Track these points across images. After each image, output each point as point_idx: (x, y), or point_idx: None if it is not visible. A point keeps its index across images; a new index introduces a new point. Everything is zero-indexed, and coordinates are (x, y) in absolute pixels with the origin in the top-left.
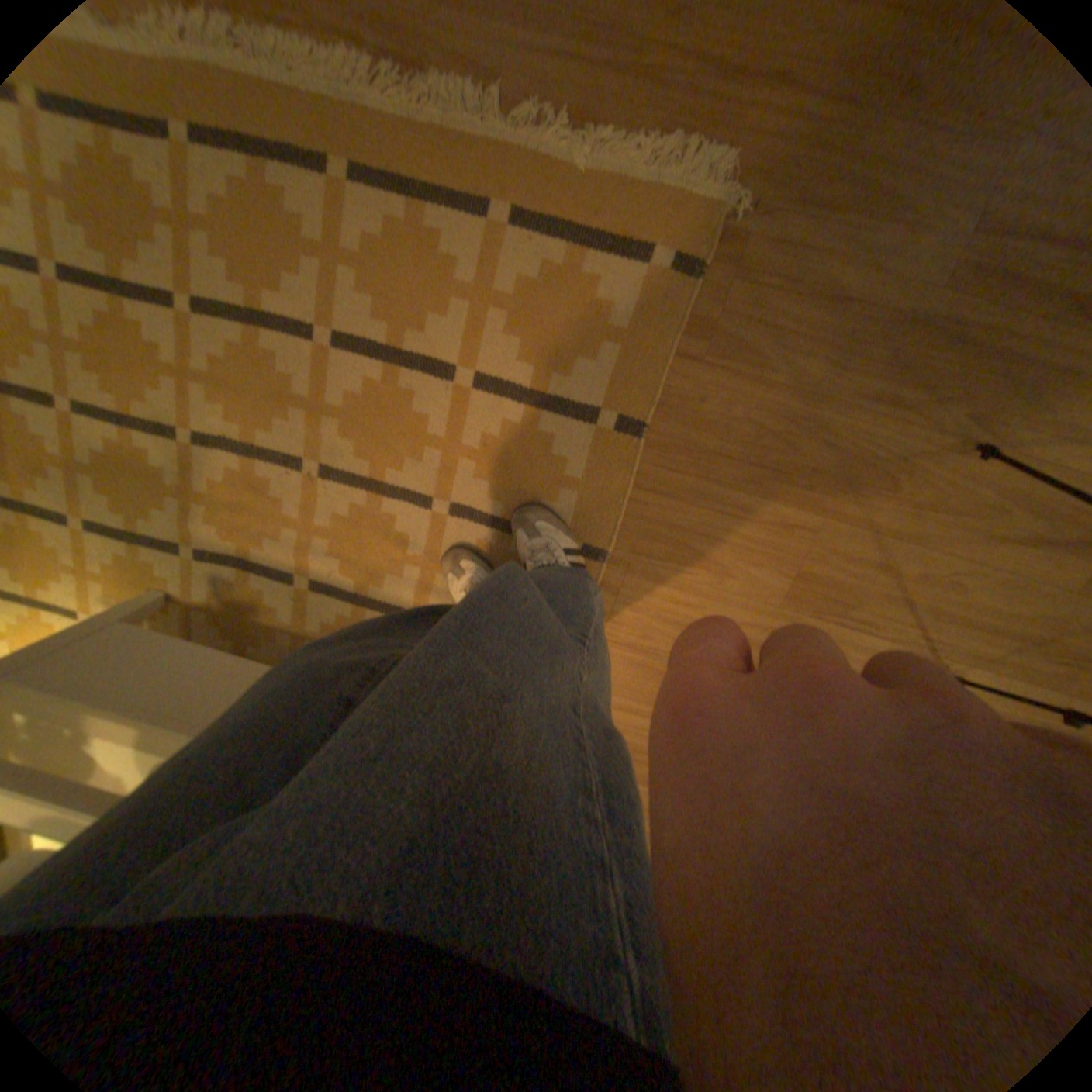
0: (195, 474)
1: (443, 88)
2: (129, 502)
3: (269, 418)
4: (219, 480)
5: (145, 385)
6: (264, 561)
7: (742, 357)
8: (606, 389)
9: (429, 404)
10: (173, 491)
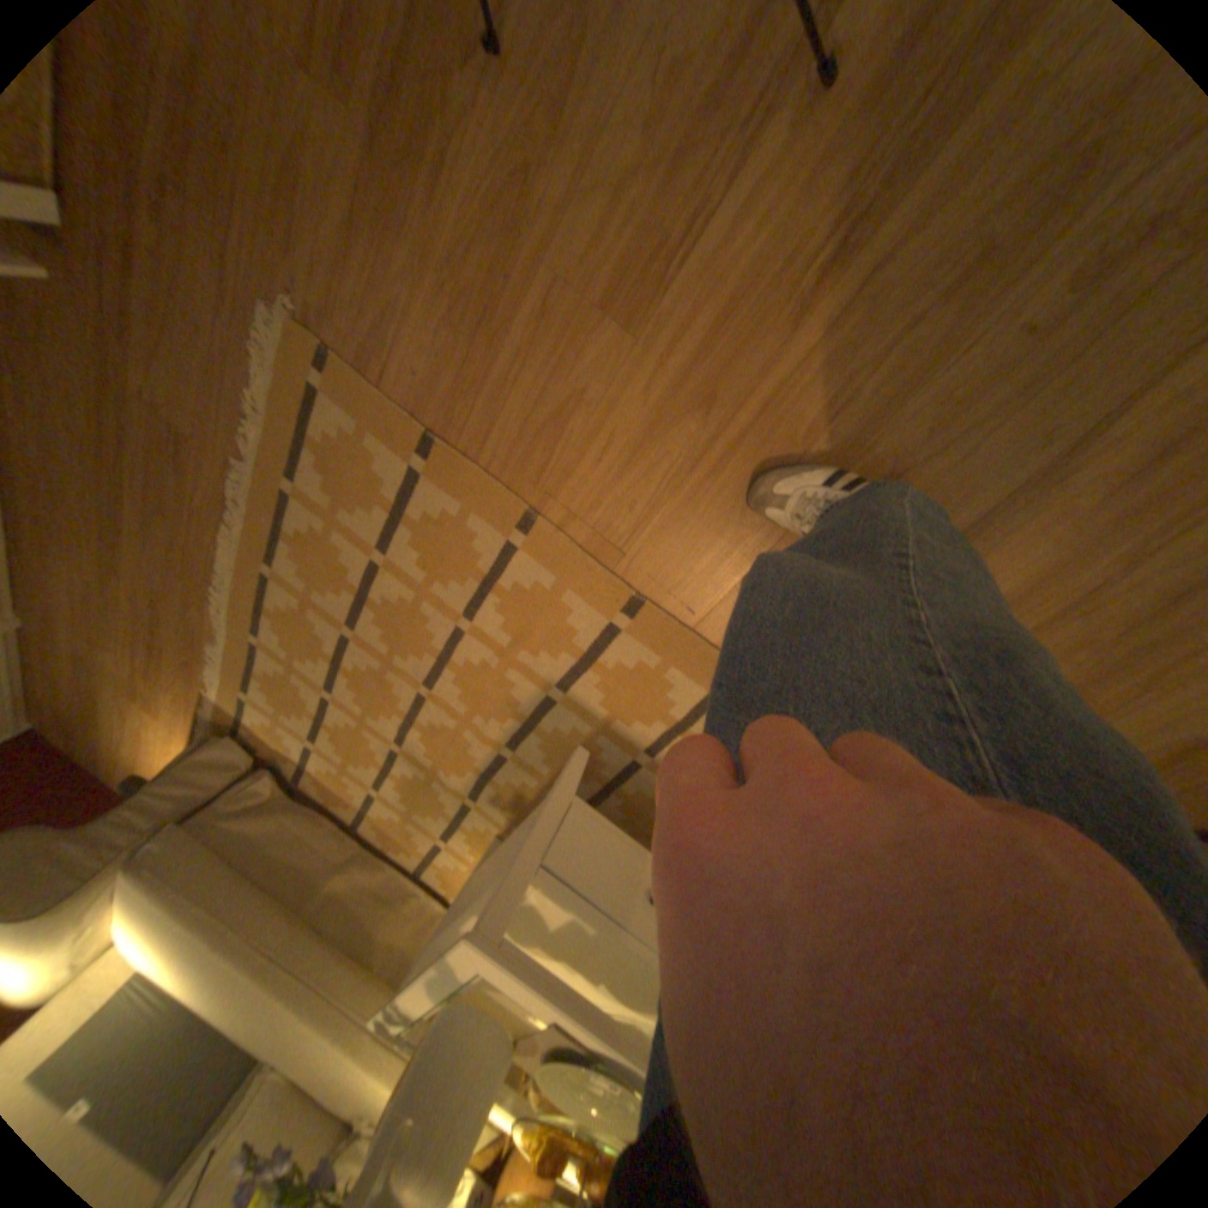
0: (417, 758)
1: (228, 489)
2: (429, 805)
3: (388, 693)
4: (422, 748)
5: (364, 744)
6: (482, 762)
7: (380, 324)
8: (391, 452)
9: (389, 589)
10: (426, 778)
